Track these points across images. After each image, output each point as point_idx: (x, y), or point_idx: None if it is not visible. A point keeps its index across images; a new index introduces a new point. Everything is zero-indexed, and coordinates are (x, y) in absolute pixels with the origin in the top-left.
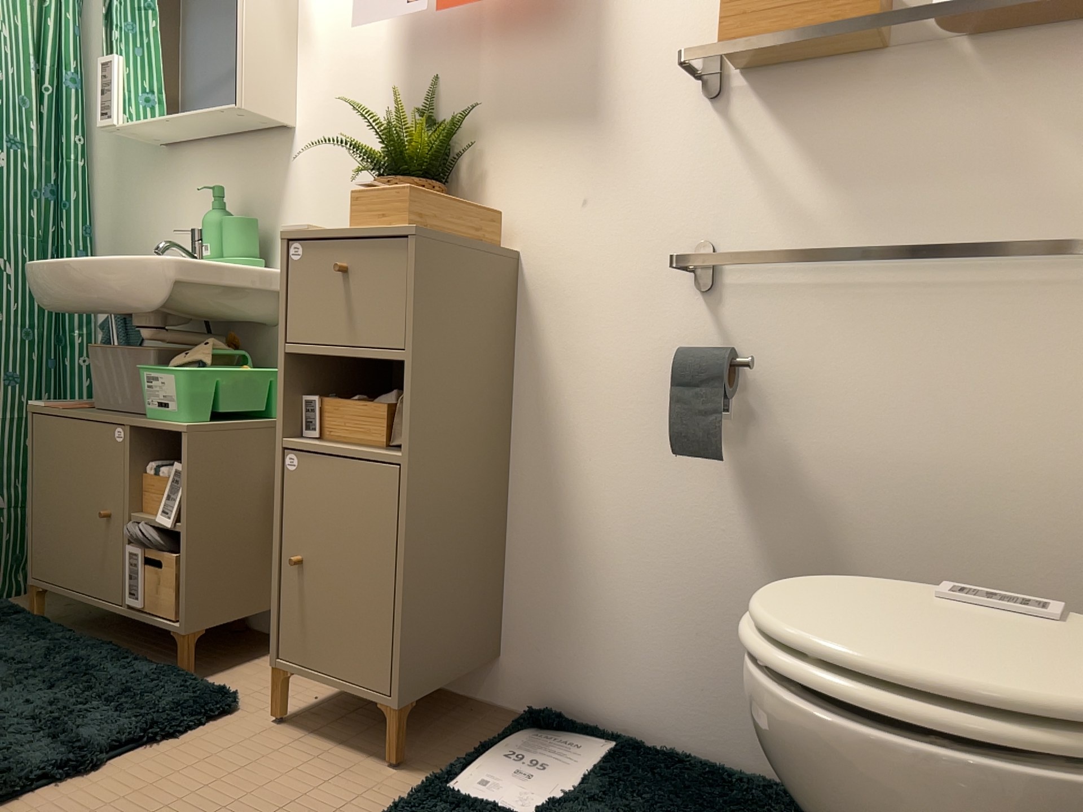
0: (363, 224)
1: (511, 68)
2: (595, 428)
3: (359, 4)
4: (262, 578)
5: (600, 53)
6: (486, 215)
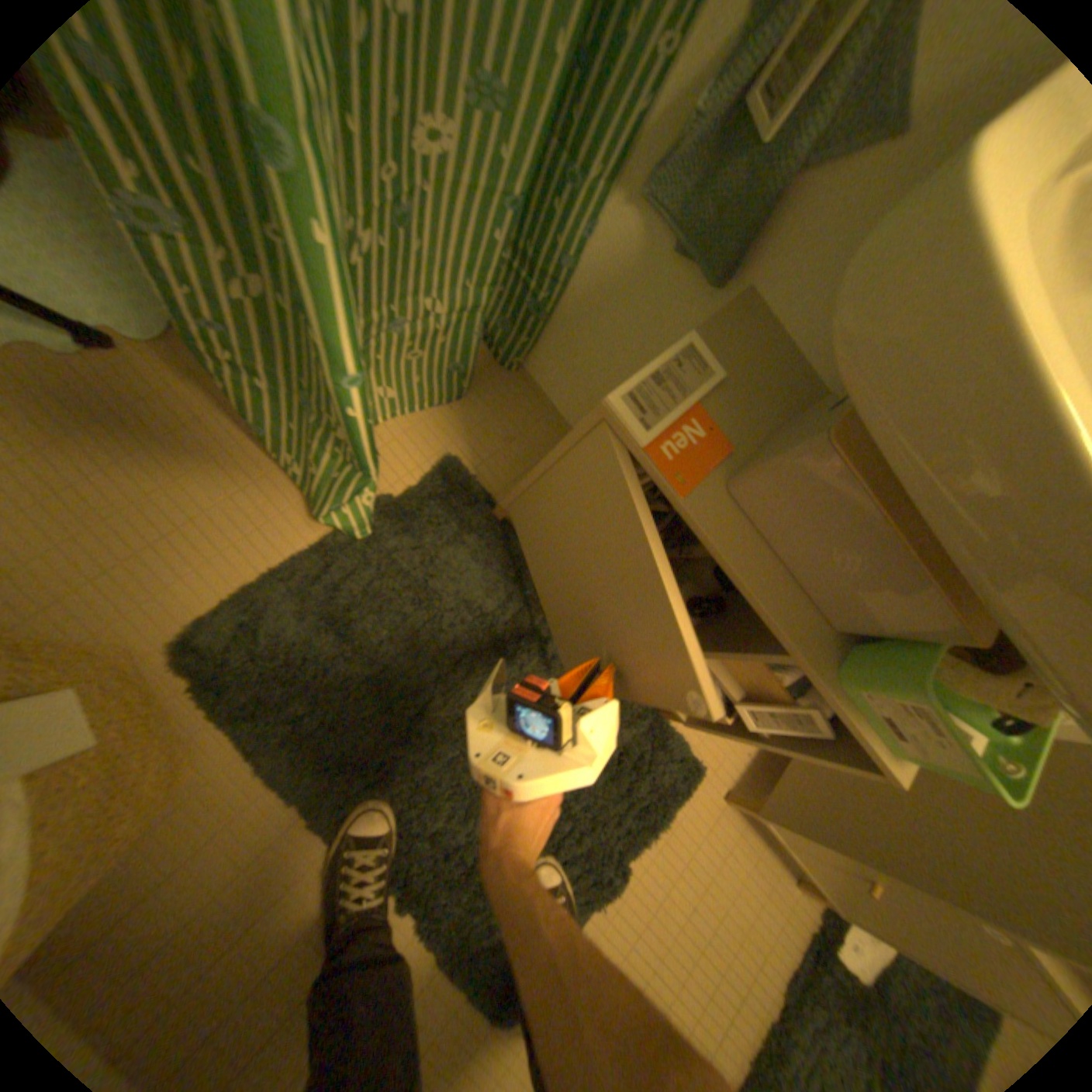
0: None
1: None
2: None
3: None
4: None
5: None
6: None
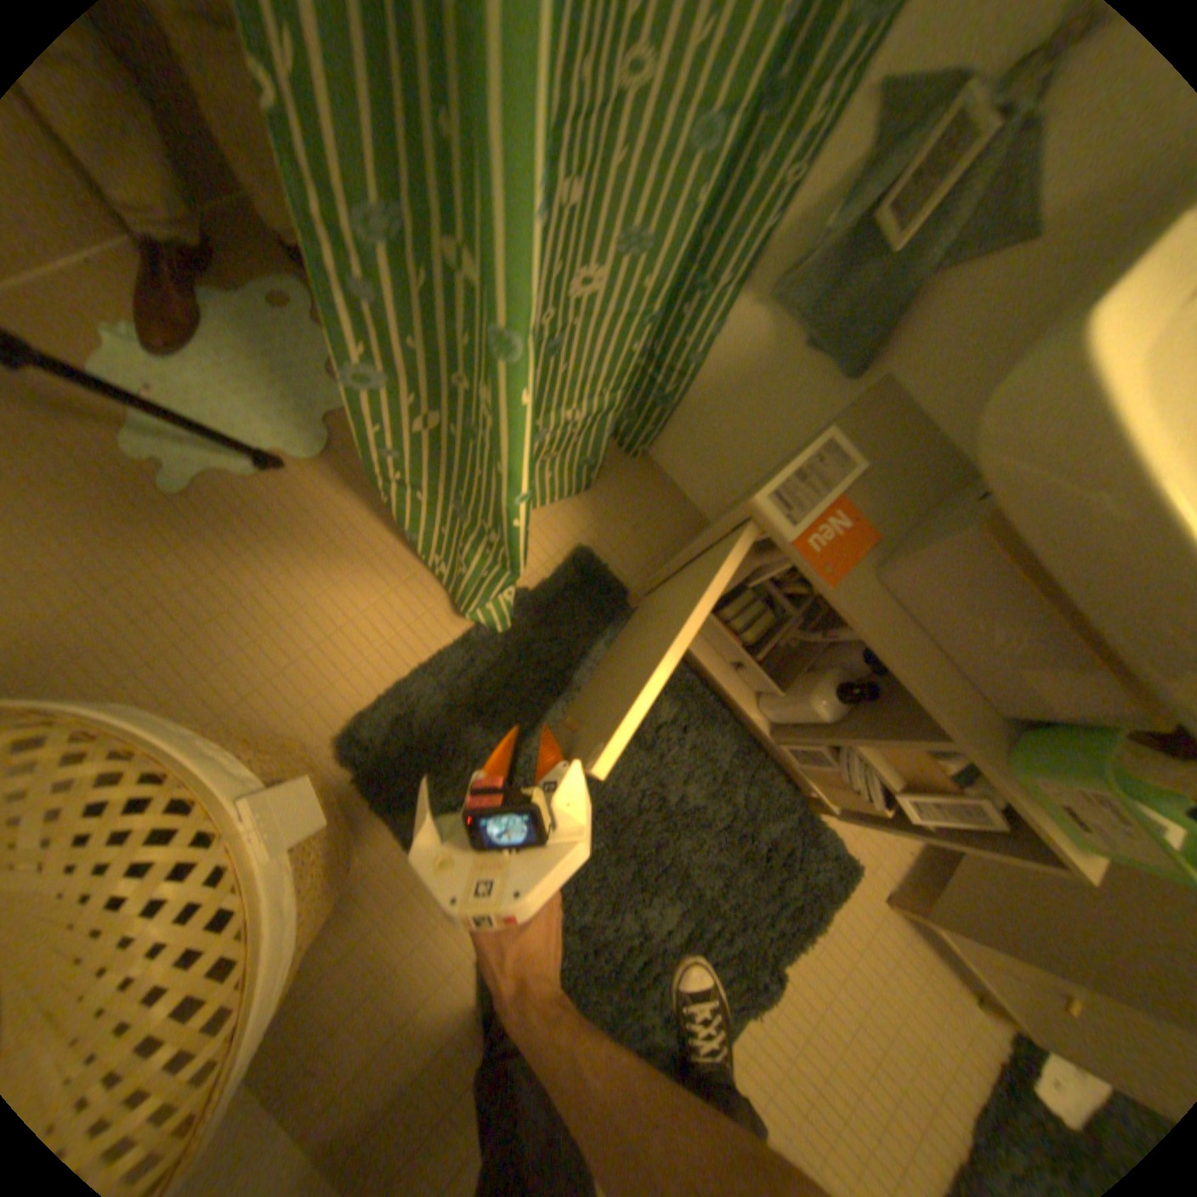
0: None
1: None
2: None
3: None
4: None
5: None
6: None
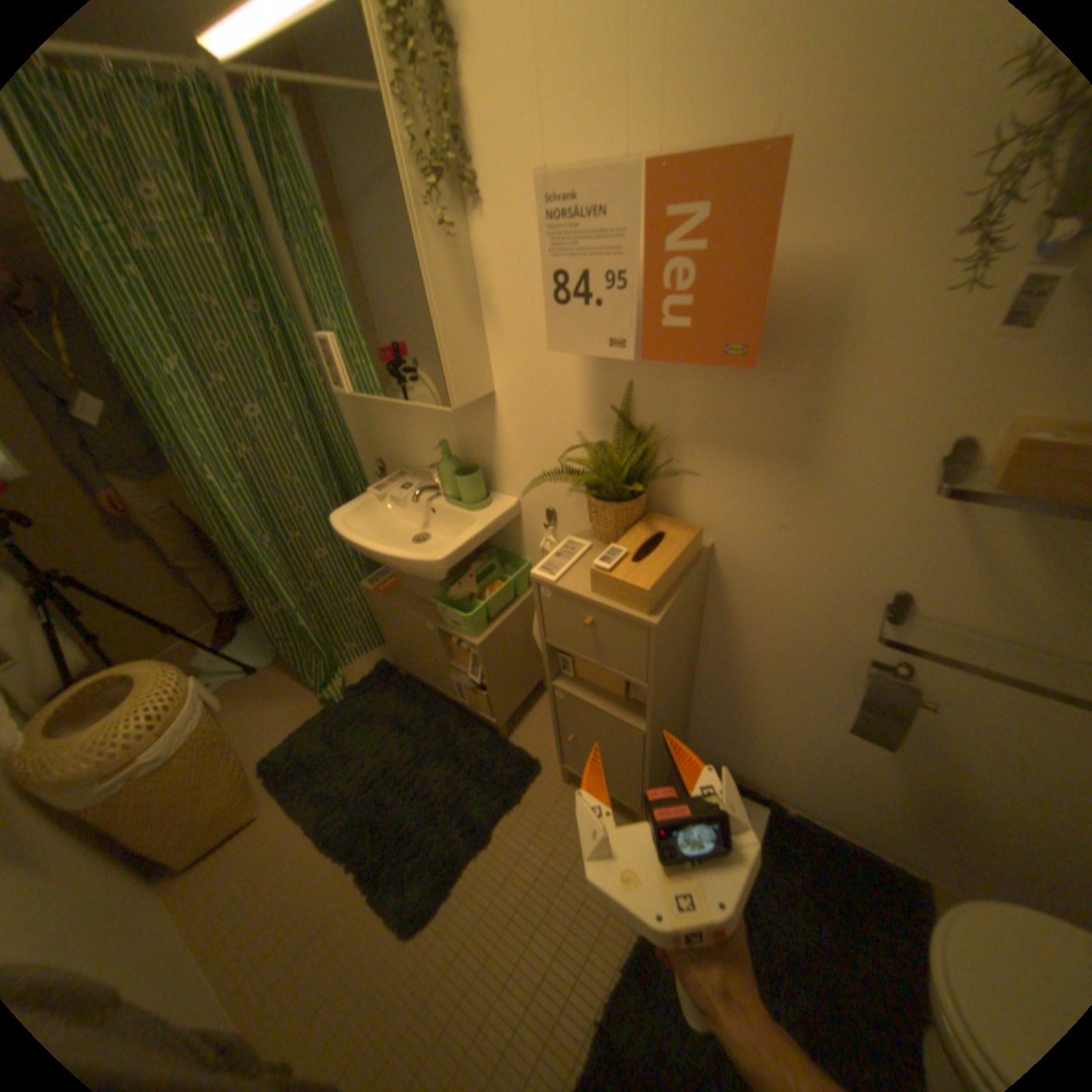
0: (606, 598)
1: (714, 393)
2: (772, 666)
3: (554, 328)
4: (531, 678)
5: (823, 403)
6: (695, 542)
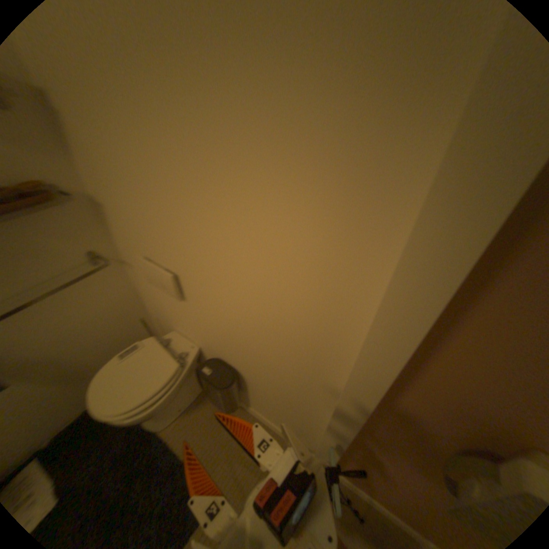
0: None
1: None
2: None
3: None
4: None
5: None
6: None
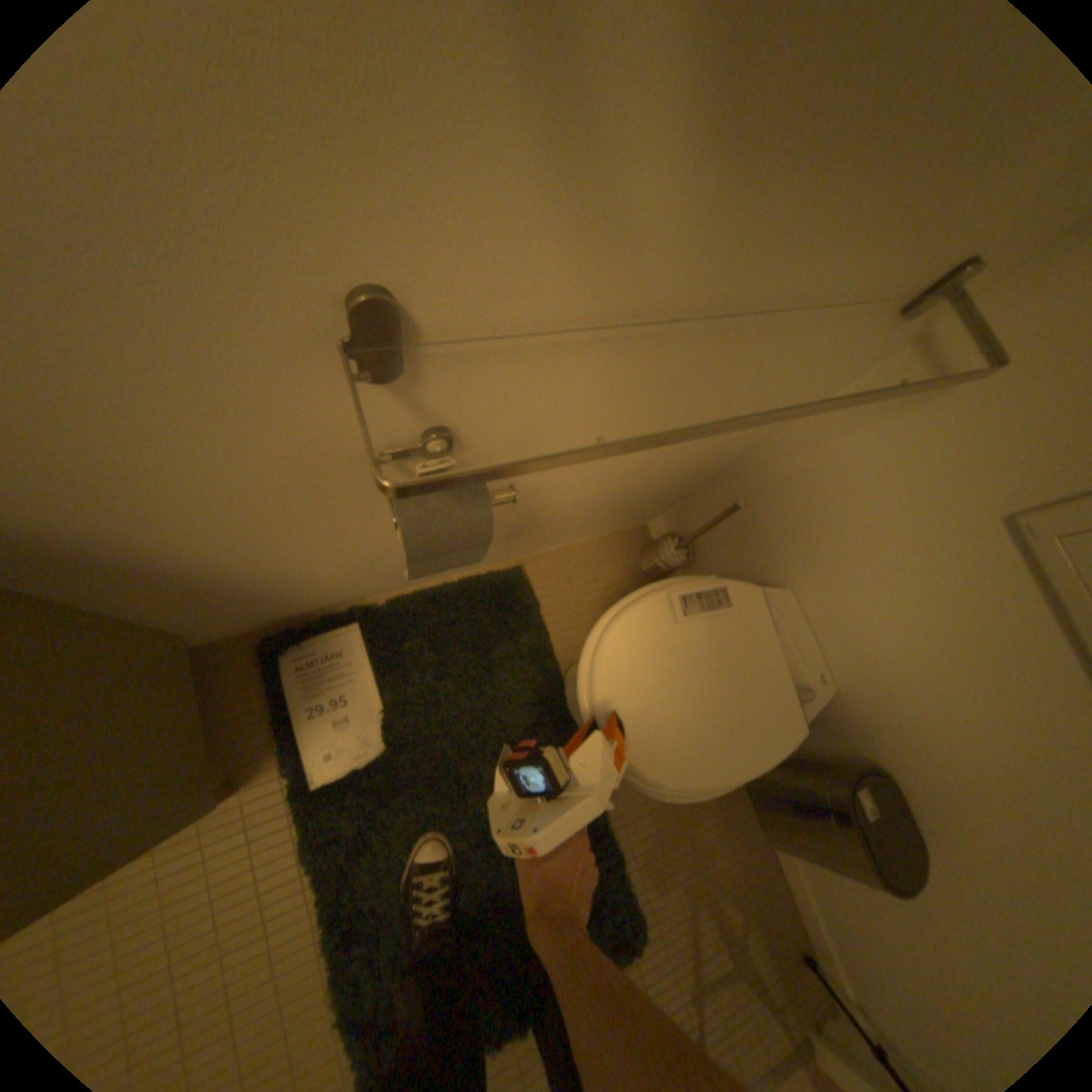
0: None
1: None
2: (204, 531)
3: None
4: None
5: None
6: None
